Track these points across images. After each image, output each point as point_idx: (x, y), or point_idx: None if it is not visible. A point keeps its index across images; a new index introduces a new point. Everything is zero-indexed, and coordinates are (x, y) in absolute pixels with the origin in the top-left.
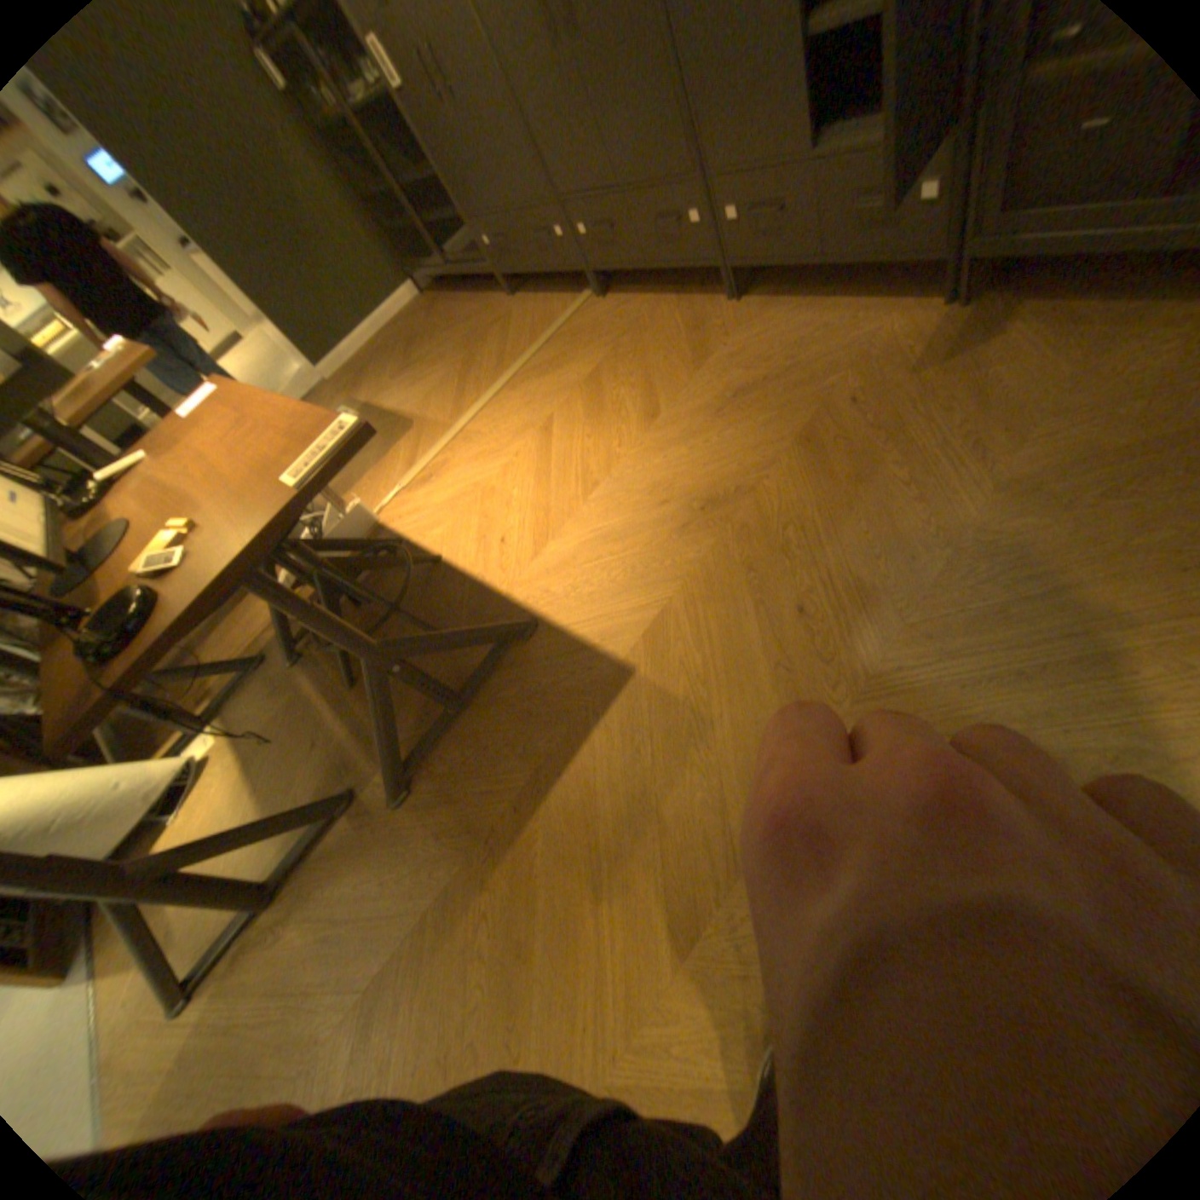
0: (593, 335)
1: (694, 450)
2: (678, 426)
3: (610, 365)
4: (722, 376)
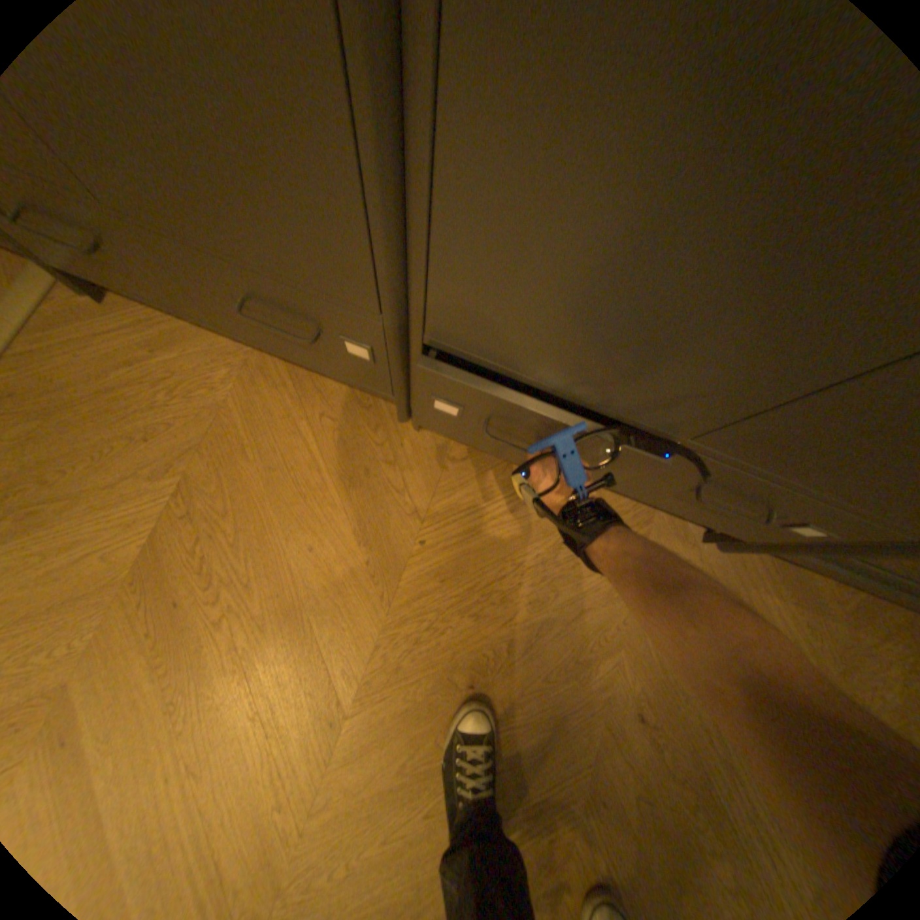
0: (105, 426)
1: (431, 820)
2: (384, 752)
3: (182, 542)
4: (434, 628)
